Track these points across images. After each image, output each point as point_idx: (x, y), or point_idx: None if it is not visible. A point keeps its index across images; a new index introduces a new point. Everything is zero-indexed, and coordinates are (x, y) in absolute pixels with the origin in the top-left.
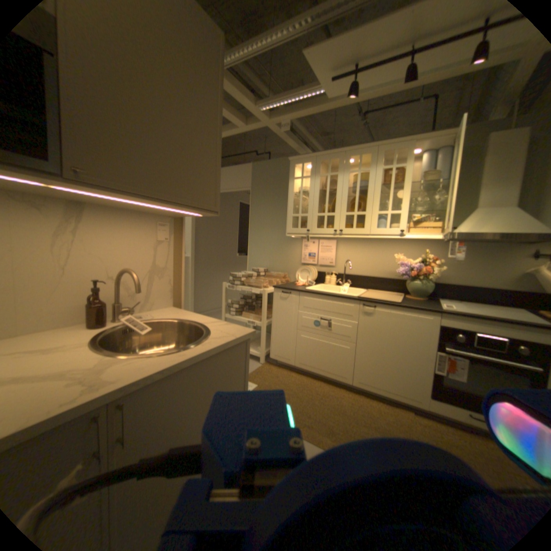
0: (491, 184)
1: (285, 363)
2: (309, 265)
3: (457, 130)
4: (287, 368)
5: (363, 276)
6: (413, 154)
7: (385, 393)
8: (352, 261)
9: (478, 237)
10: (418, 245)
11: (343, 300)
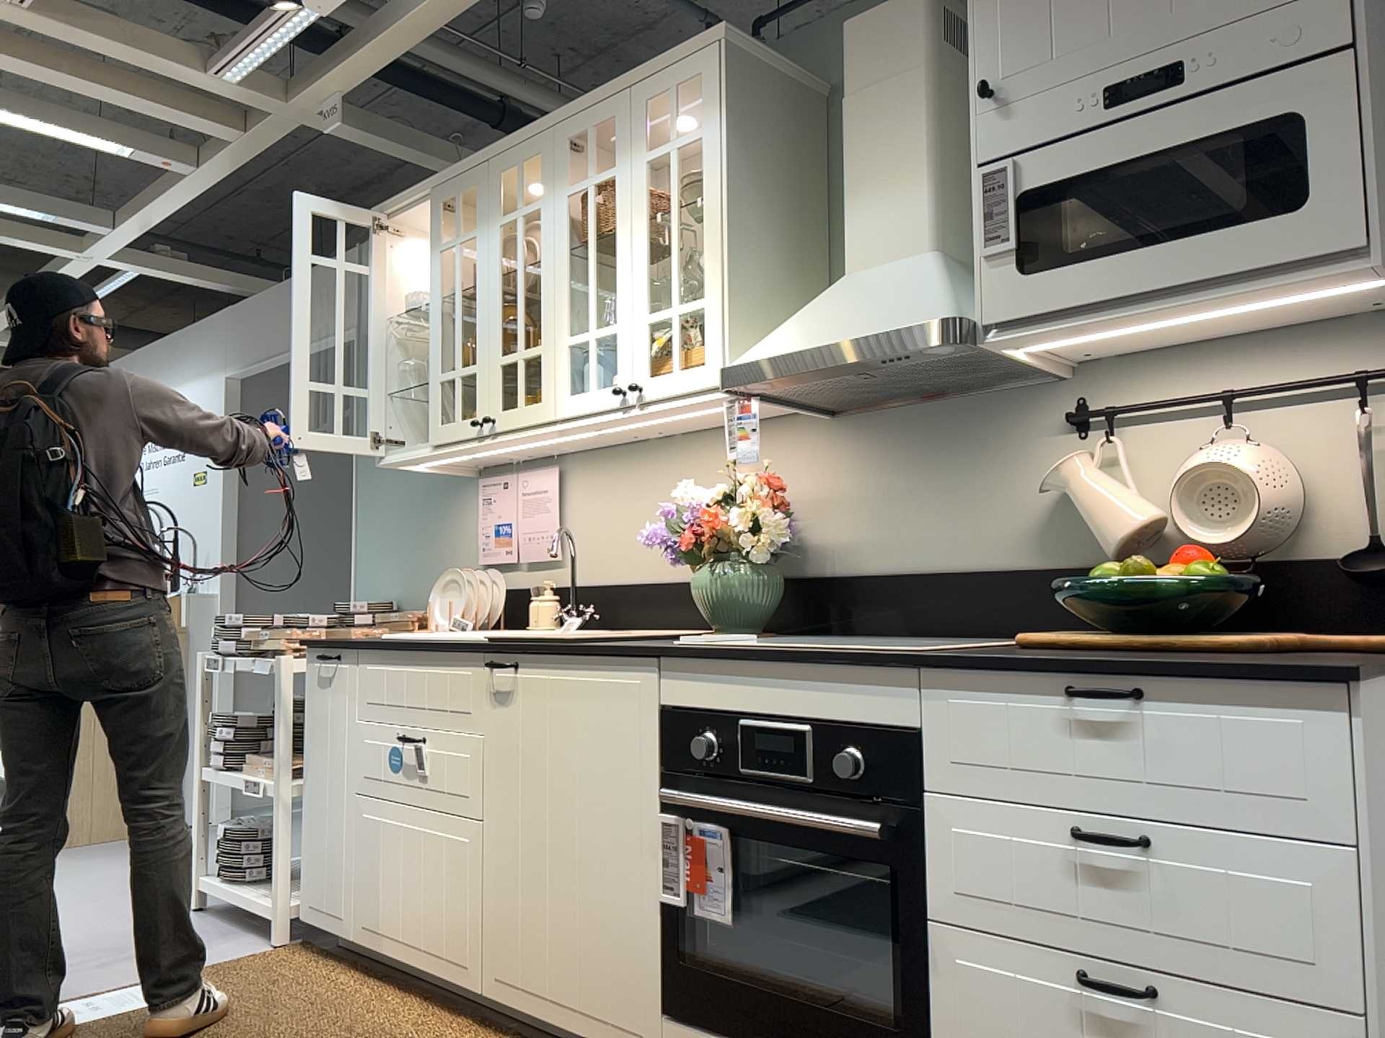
0: (861, 189)
1: (334, 933)
2: (500, 569)
3: (709, 39)
4: (352, 961)
5: (636, 584)
6: (628, 137)
7: (557, 1015)
8: (605, 534)
9: (773, 370)
10: (766, 445)
11: (449, 660)
